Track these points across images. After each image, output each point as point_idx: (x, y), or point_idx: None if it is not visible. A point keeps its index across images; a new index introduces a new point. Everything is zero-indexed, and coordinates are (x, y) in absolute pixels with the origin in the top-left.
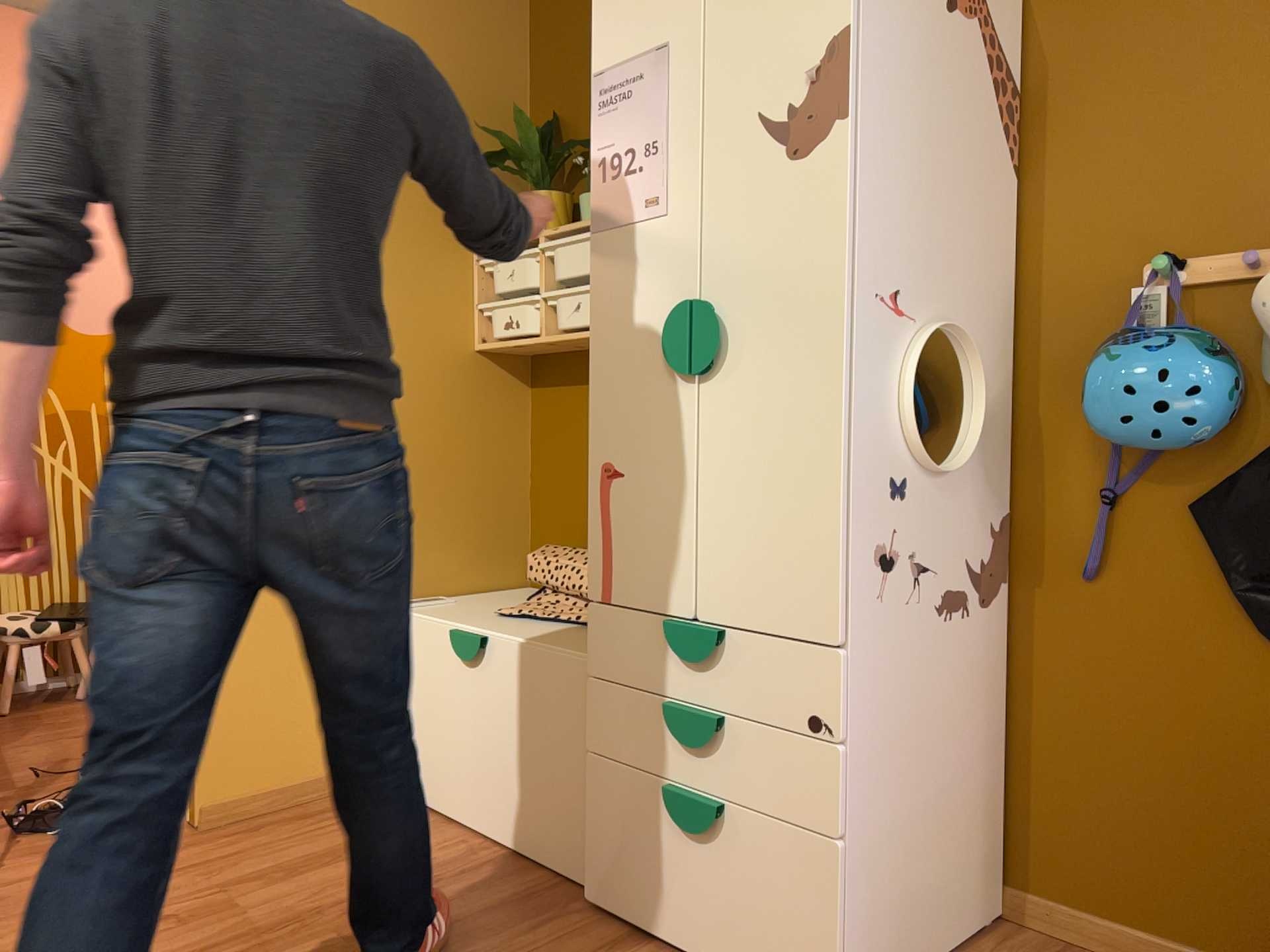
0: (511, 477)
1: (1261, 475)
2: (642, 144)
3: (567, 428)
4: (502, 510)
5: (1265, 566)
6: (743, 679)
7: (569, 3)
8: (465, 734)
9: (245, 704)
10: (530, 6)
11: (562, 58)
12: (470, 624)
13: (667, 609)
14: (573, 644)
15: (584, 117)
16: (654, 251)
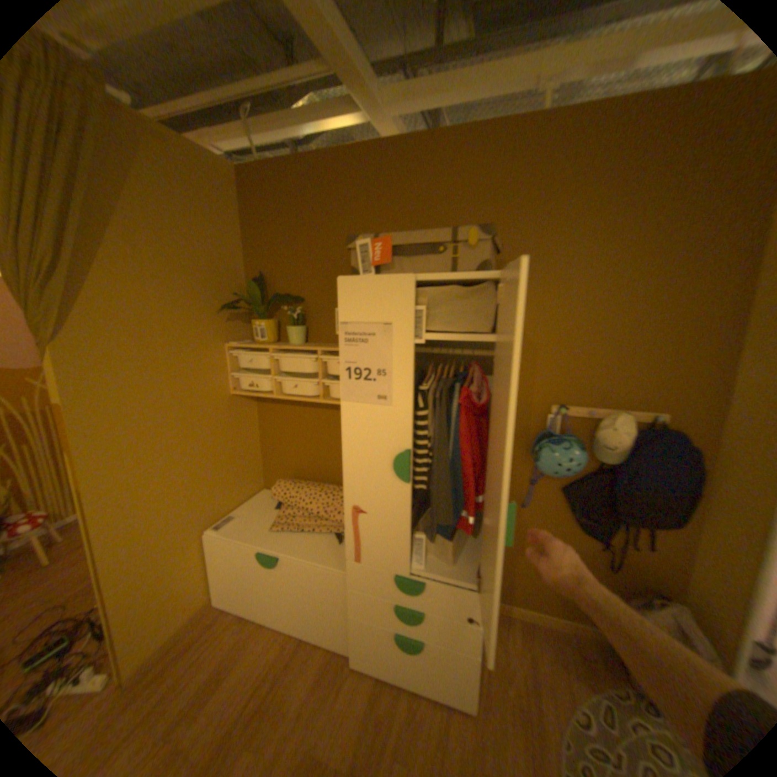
0: (252, 445)
1: (589, 485)
2: (374, 369)
3: (280, 423)
4: (250, 461)
5: (586, 512)
6: (433, 600)
7: (264, 215)
8: (268, 594)
9: (142, 616)
10: (238, 209)
11: (262, 244)
12: (263, 546)
13: (393, 571)
14: (325, 557)
15: (279, 279)
16: (383, 421)
